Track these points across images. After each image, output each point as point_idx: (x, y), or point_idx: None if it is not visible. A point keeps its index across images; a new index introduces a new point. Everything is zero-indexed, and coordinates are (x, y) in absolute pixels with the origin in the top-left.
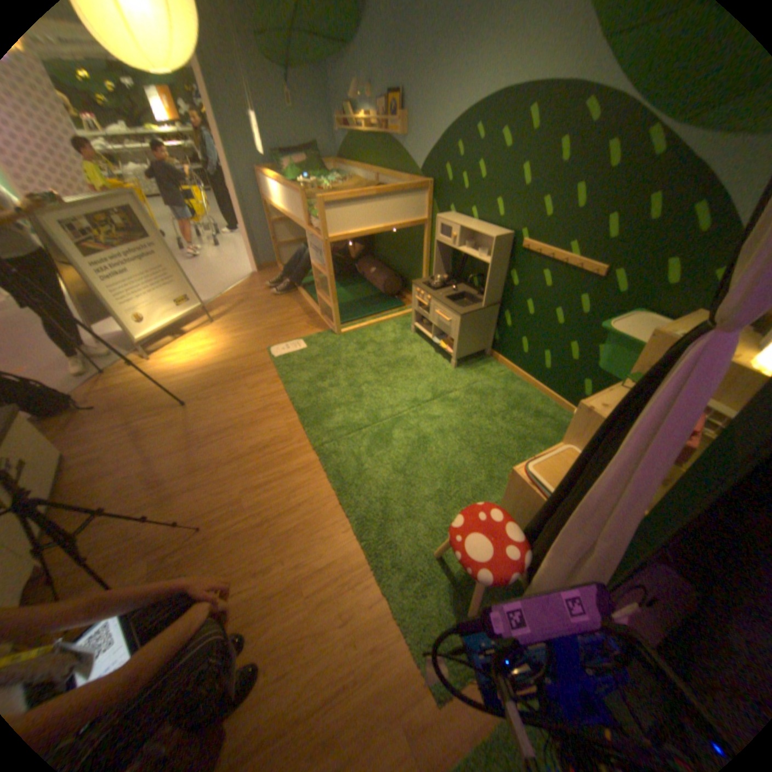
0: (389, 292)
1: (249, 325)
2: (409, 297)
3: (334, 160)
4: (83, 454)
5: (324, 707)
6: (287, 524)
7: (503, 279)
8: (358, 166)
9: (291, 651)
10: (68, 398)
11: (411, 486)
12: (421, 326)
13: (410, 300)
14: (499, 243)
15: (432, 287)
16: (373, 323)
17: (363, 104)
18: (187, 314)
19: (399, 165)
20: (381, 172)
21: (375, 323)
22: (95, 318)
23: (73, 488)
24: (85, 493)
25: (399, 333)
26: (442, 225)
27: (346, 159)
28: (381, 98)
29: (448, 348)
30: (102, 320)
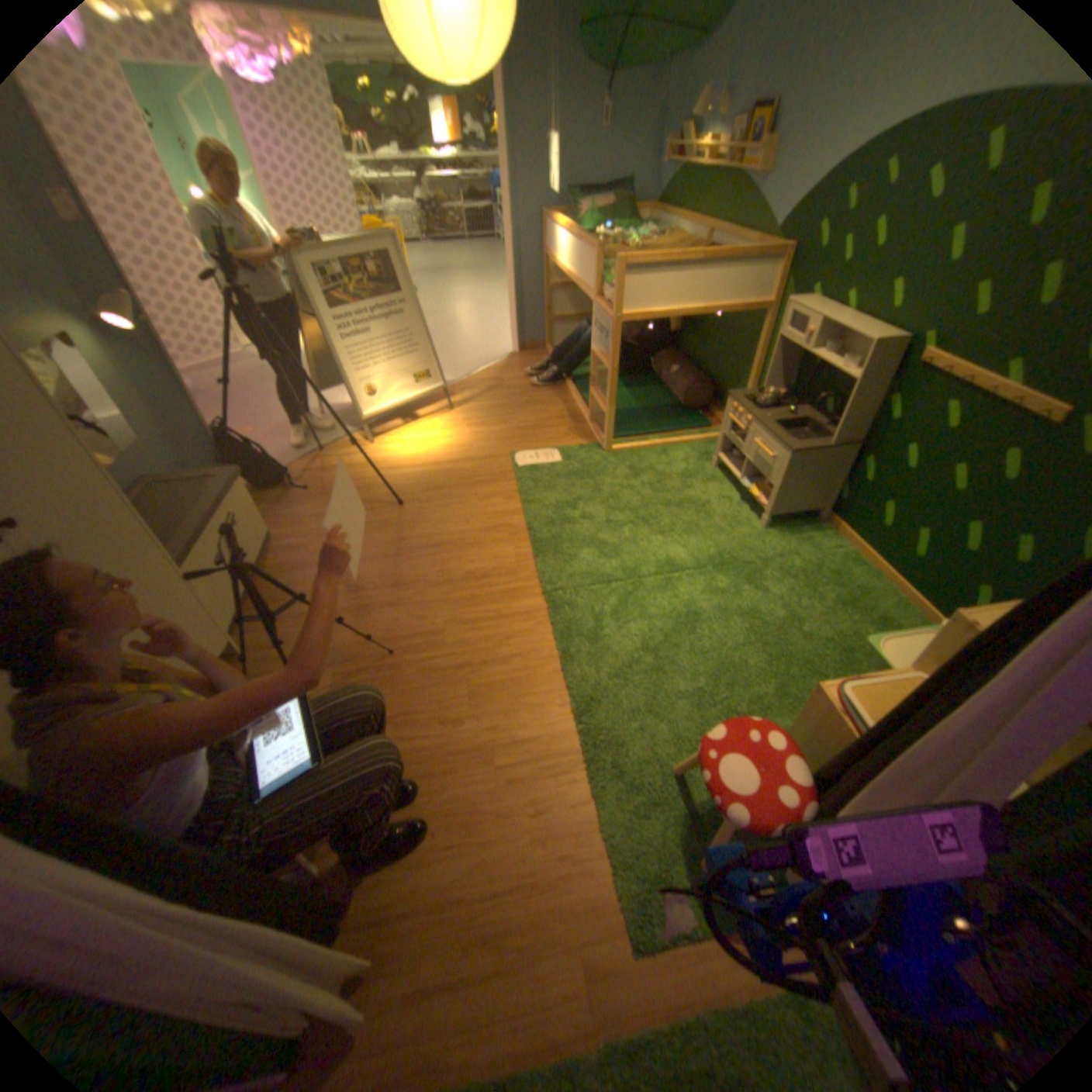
0: (692, 403)
1: (494, 420)
2: (720, 415)
3: (653, 205)
4: (288, 537)
5: (493, 902)
6: (491, 676)
7: (875, 407)
8: (684, 217)
9: (467, 824)
10: (283, 472)
11: (662, 674)
12: (728, 459)
13: (720, 420)
14: (882, 350)
15: (757, 405)
16: (658, 444)
17: (713, 124)
18: (423, 396)
19: (748, 218)
20: (717, 227)
21: (661, 444)
22: (324, 385)
23: (273, 573)
24: (284, 581)
25: (693, 464)
26: (794, 313)
27: (670, 205)
28: (742, 116)
29: (761, 497)
30: (331, 388)
